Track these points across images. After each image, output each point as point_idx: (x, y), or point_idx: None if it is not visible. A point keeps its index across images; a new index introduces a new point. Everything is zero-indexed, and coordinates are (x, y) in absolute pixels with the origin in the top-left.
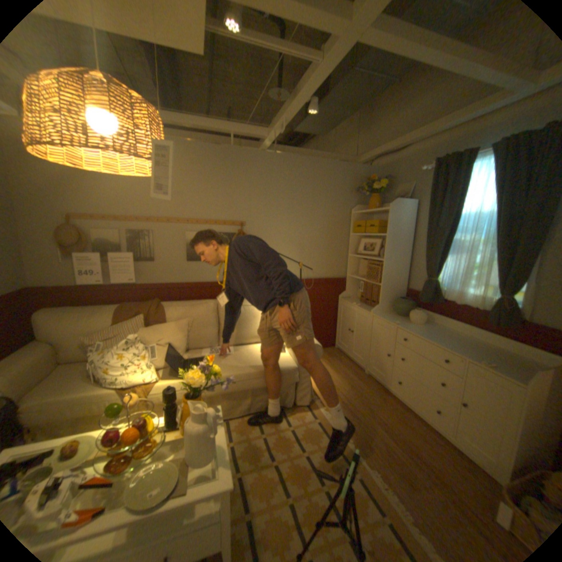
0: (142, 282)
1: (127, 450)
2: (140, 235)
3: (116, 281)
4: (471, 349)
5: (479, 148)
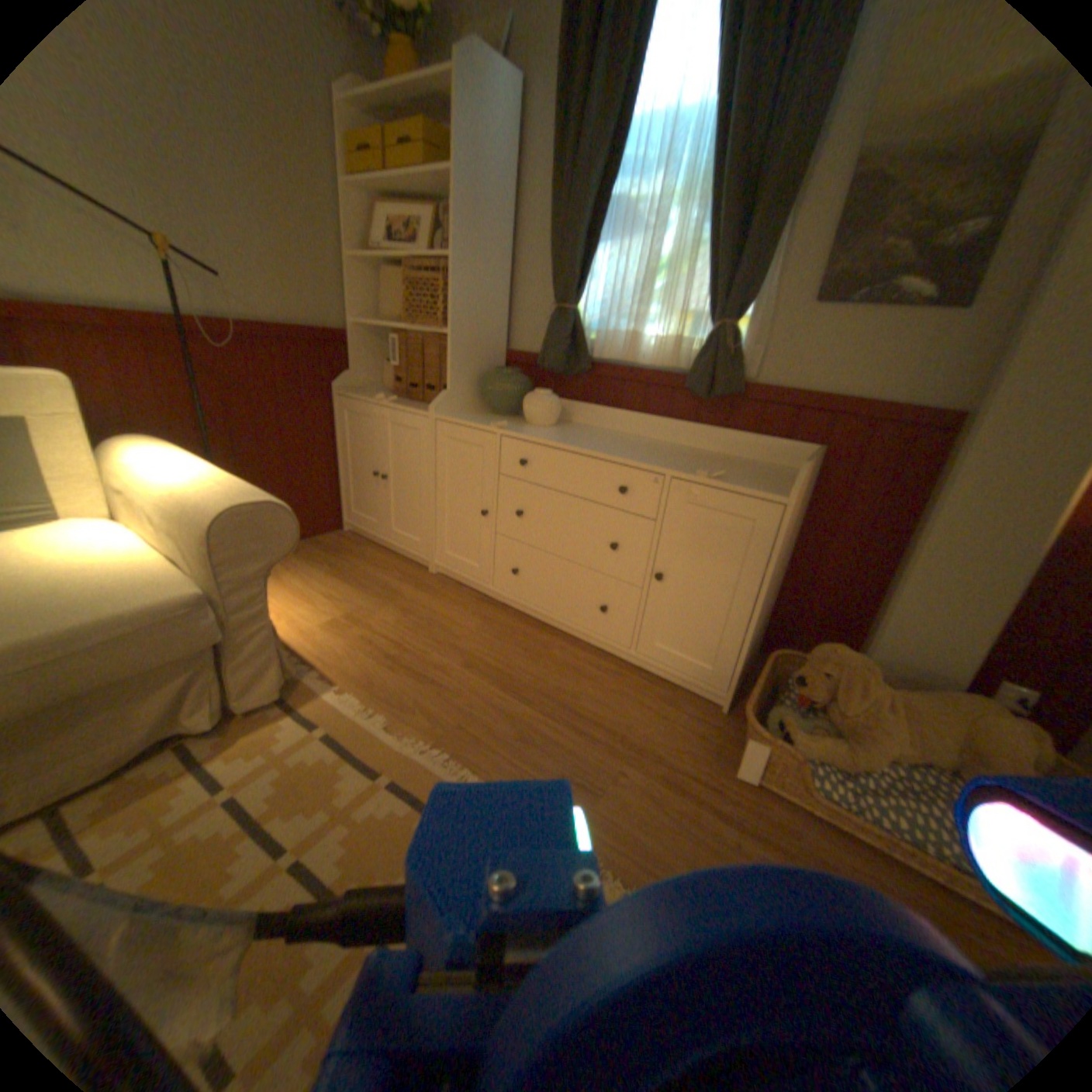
0: None
1: None
2: None
3: None
4: (662, 456)
5: None
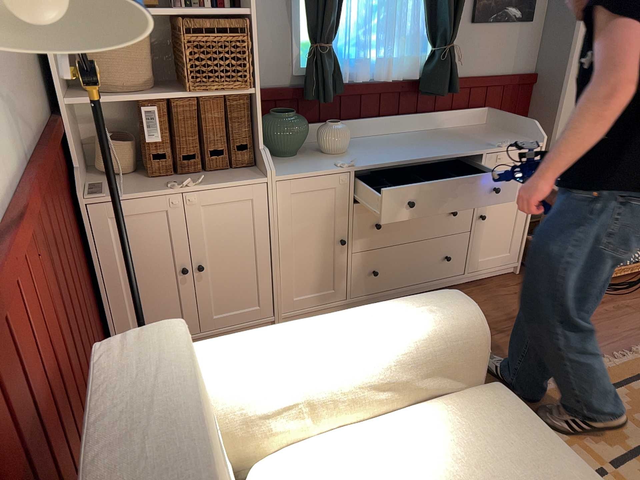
0: None
1: None
2: None
3: None
4: (445, 143)
5: None
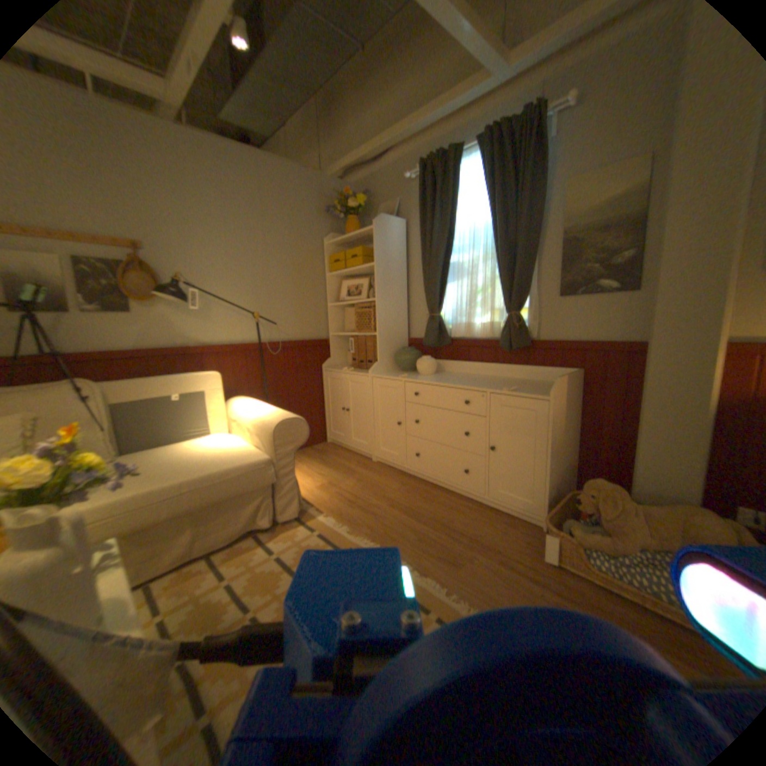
0: None
1: None
2: None
3: None
4: (488, 383)
5: (464, 142)
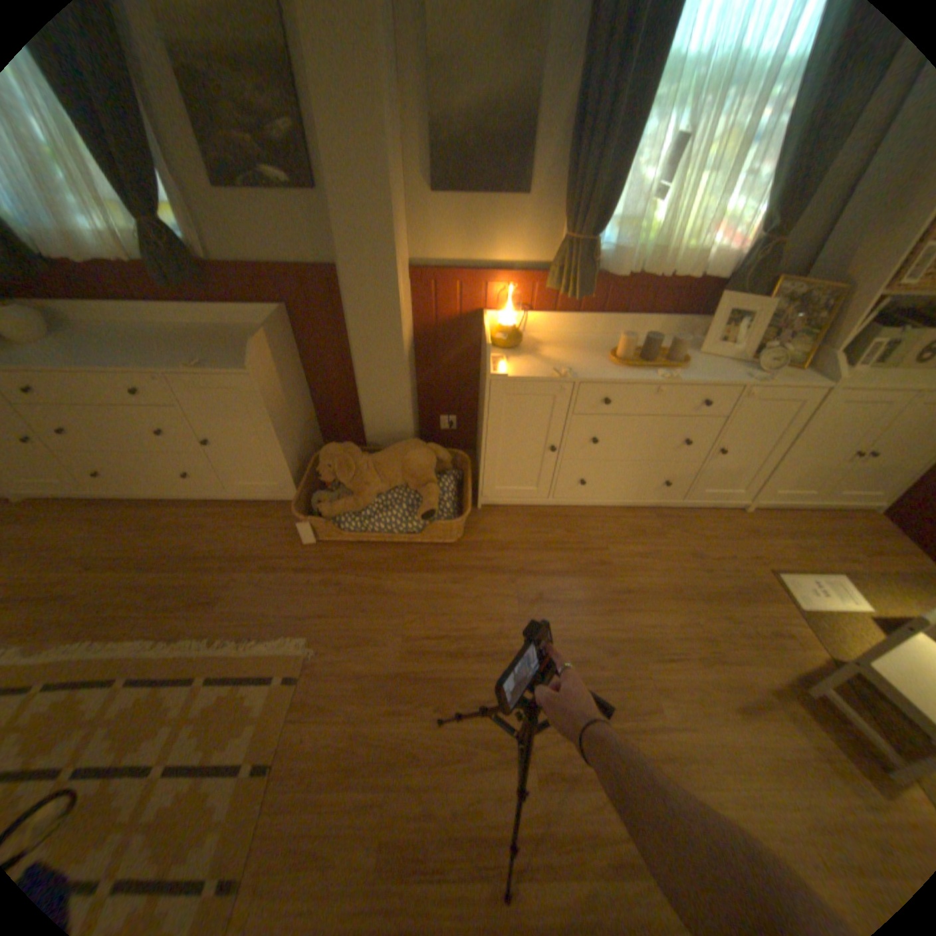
0: None
1: None
2: None
3: None
4: (157, 348)
5: None
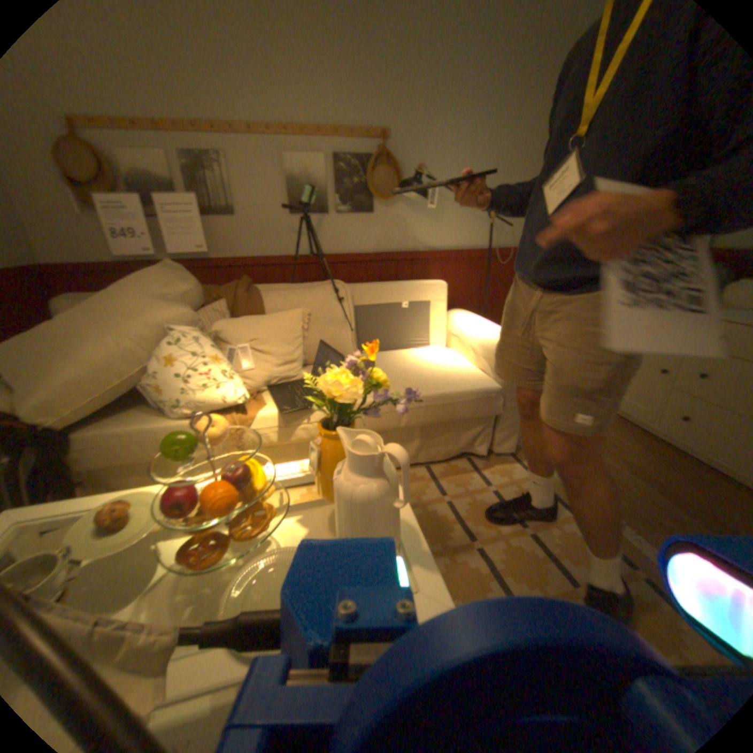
0: (218, 253)
1: (214, 523)
2: (202, 158)
3: (174, 247)
4: None
5: None
